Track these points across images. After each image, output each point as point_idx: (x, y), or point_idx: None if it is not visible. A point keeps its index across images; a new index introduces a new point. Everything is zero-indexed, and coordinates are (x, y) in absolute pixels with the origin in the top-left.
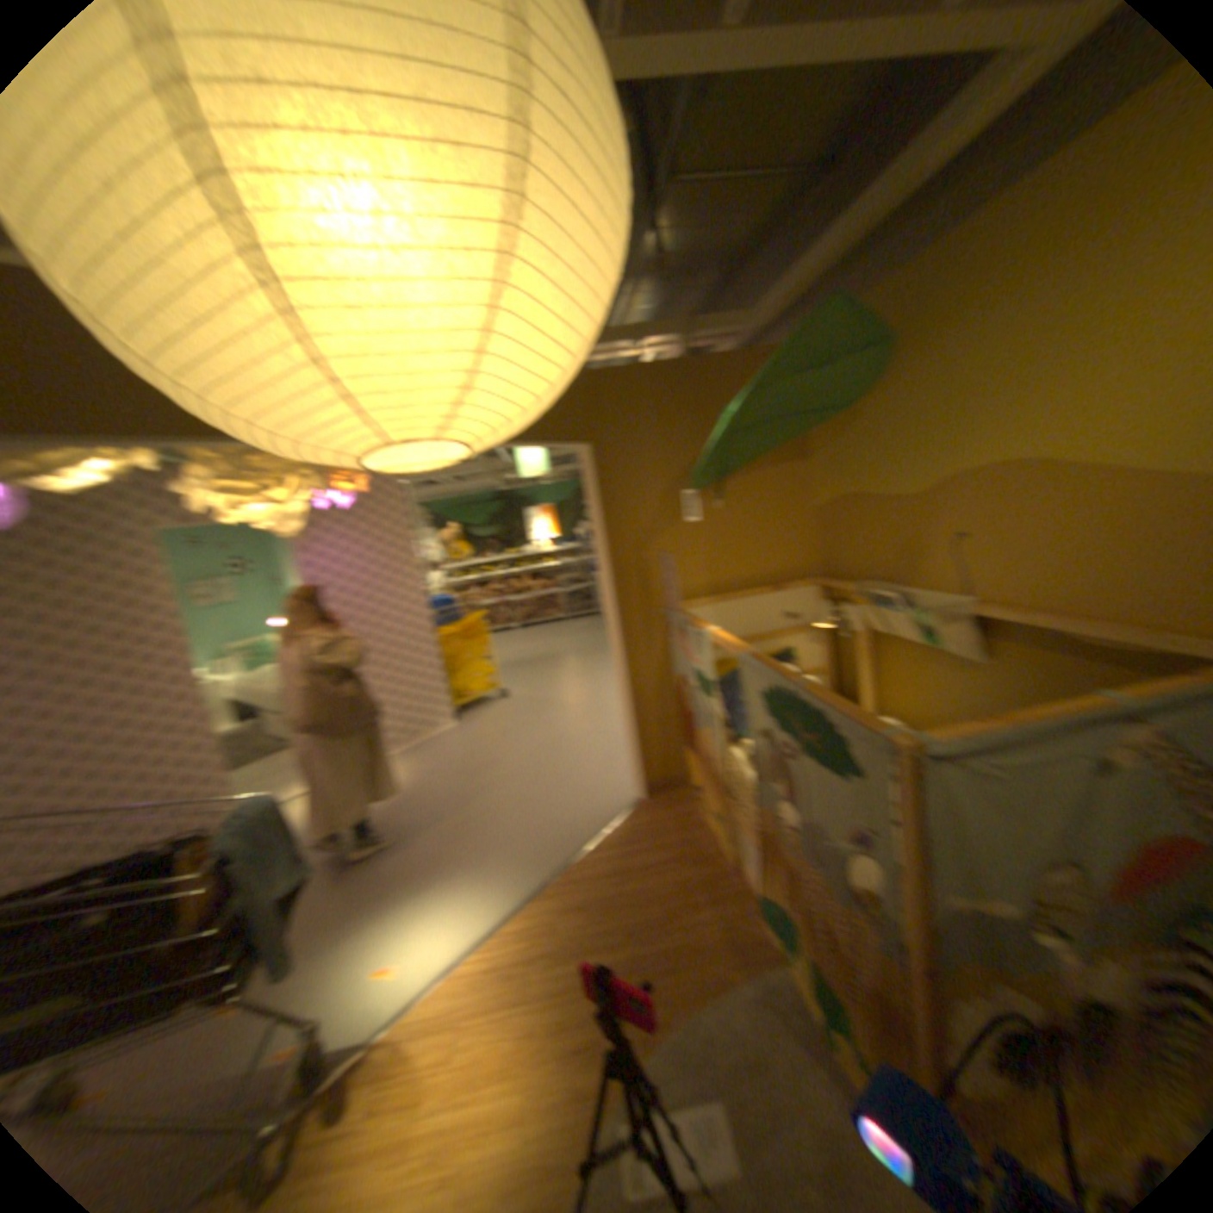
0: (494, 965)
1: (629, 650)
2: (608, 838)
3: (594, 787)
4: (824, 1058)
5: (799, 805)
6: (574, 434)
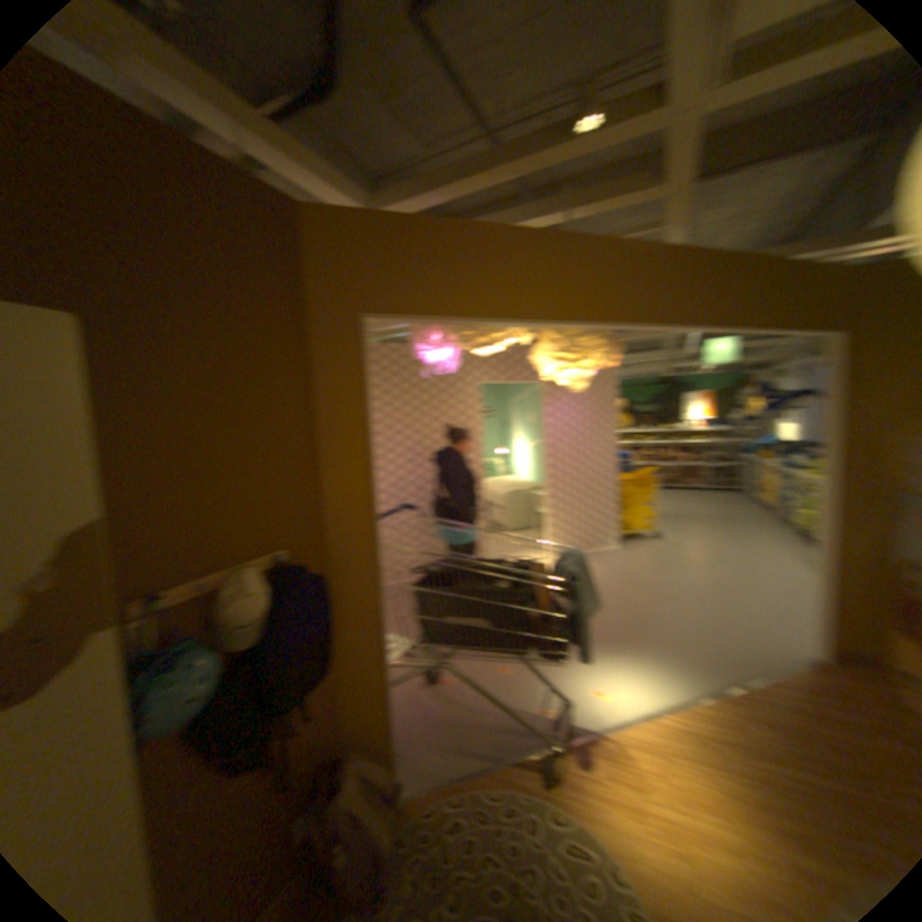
0: (693, 729)
1: (844, 522)
2: (792, 680)
3: (766, 633)
4: None
5: None
6: (833, 321)
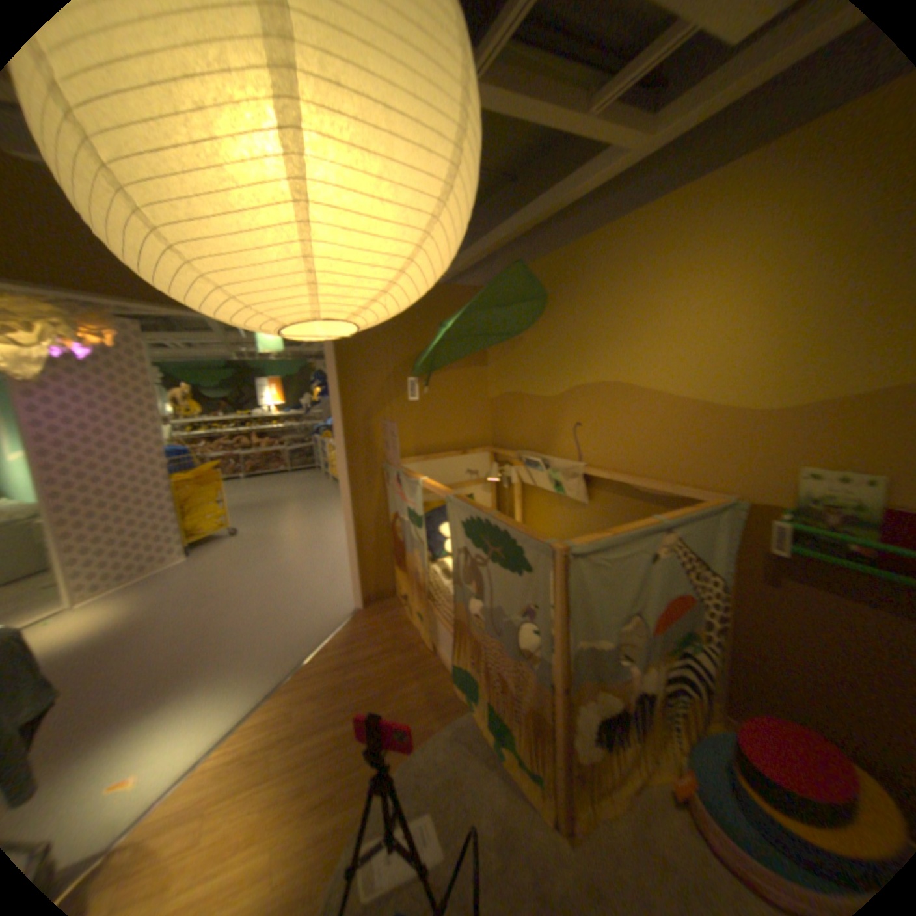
0: (239, 755)
1: (357, 495)
2: (336, 641)
3: (321, 604)
4: (496, 768)
5: (486, 597)
6: None
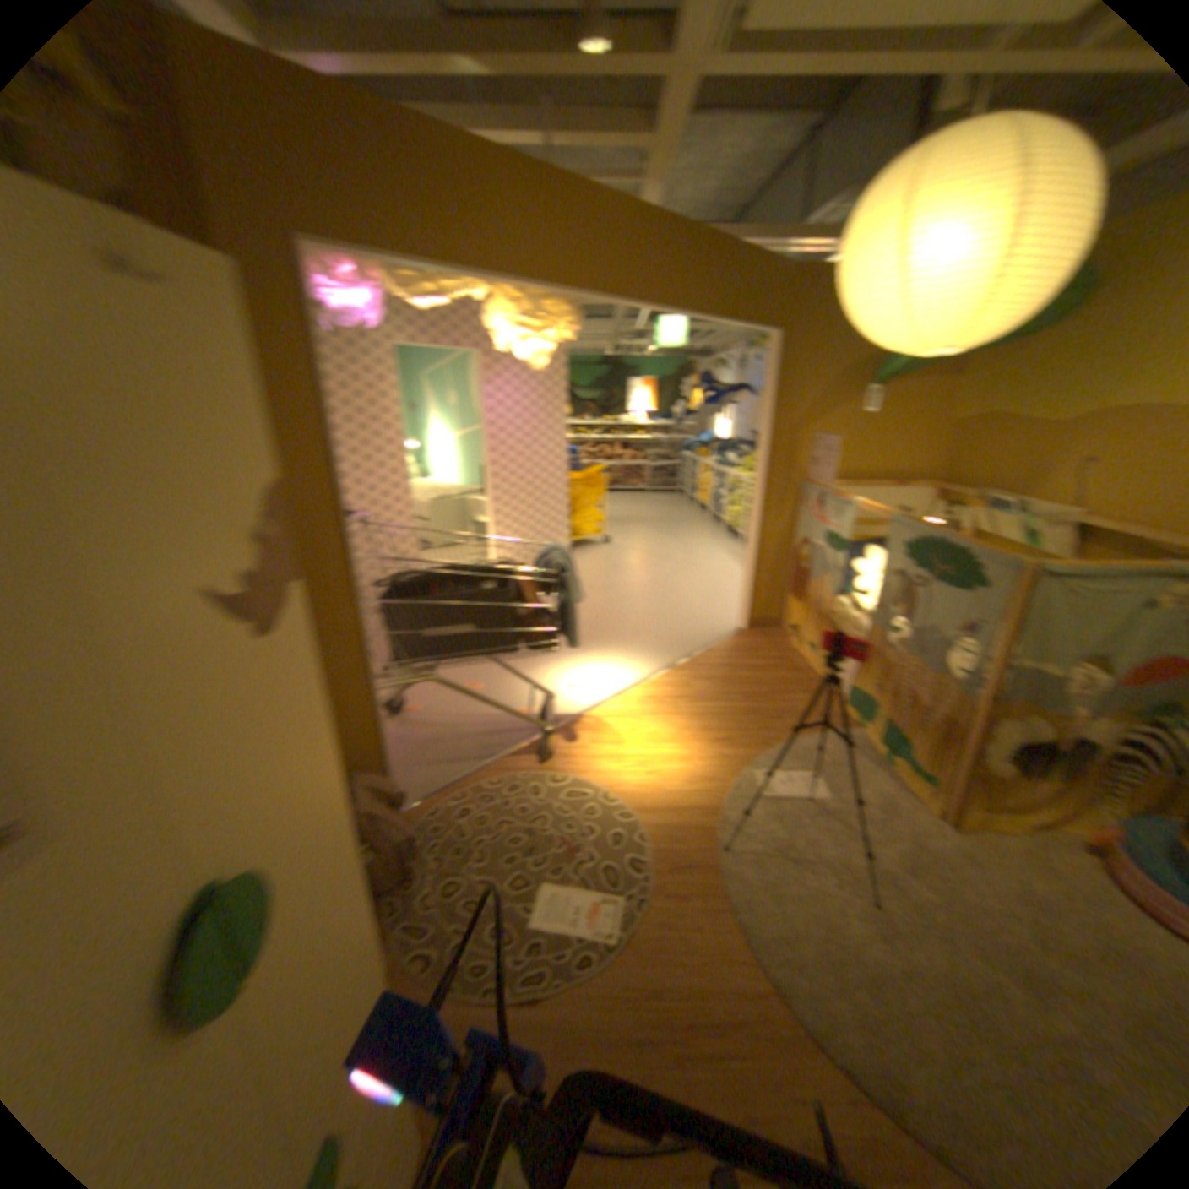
0: (655, 696)
1: (768, 513)
2: (723, 648)
3: (705, 617)
4: (887, 770)
5: (920, 616)
6: (777, 321)
